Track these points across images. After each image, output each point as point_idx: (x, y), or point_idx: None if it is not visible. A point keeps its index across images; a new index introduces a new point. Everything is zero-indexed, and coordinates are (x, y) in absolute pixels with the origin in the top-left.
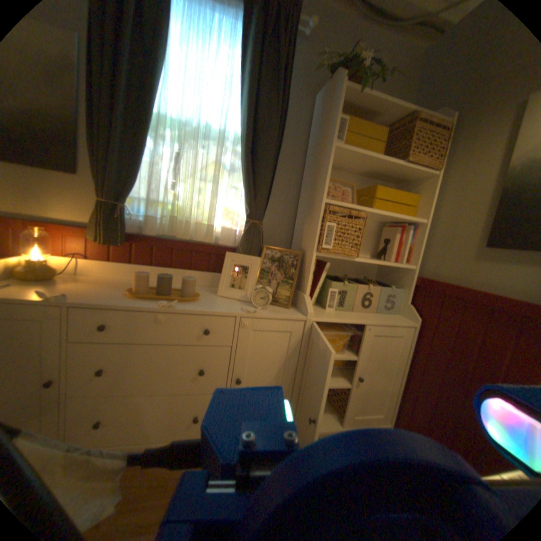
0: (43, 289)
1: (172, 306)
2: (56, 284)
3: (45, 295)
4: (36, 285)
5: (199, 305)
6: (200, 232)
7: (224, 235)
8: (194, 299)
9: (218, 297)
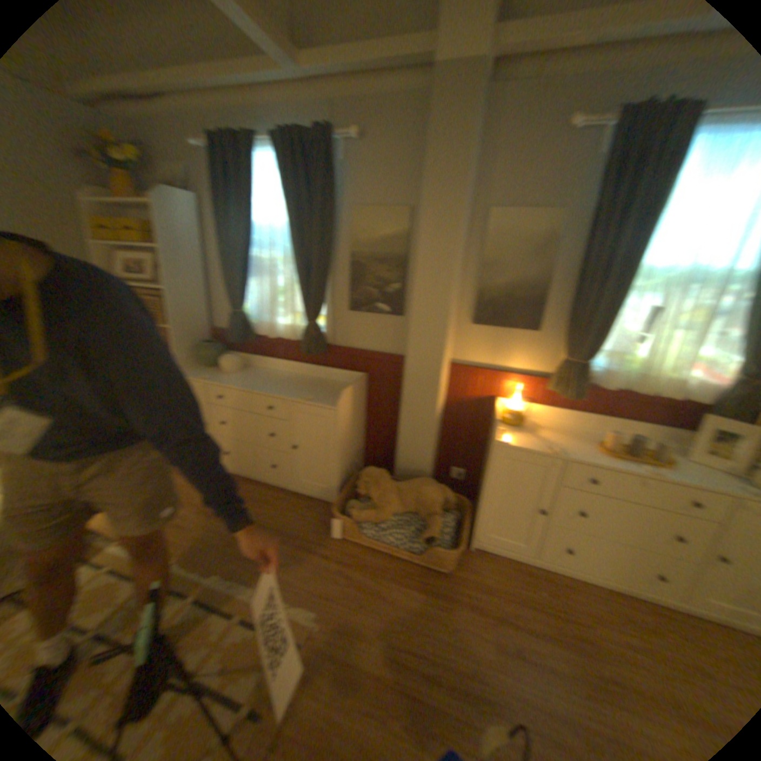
0: (532, 437)
1: (663, 474)
2: (530, 429)
3: (549, 447)
4: (521, 431)
5: (682, 474)
6: (664, 384)
7: (694, 388)
8: (675, 466)
9: (690, 461)
